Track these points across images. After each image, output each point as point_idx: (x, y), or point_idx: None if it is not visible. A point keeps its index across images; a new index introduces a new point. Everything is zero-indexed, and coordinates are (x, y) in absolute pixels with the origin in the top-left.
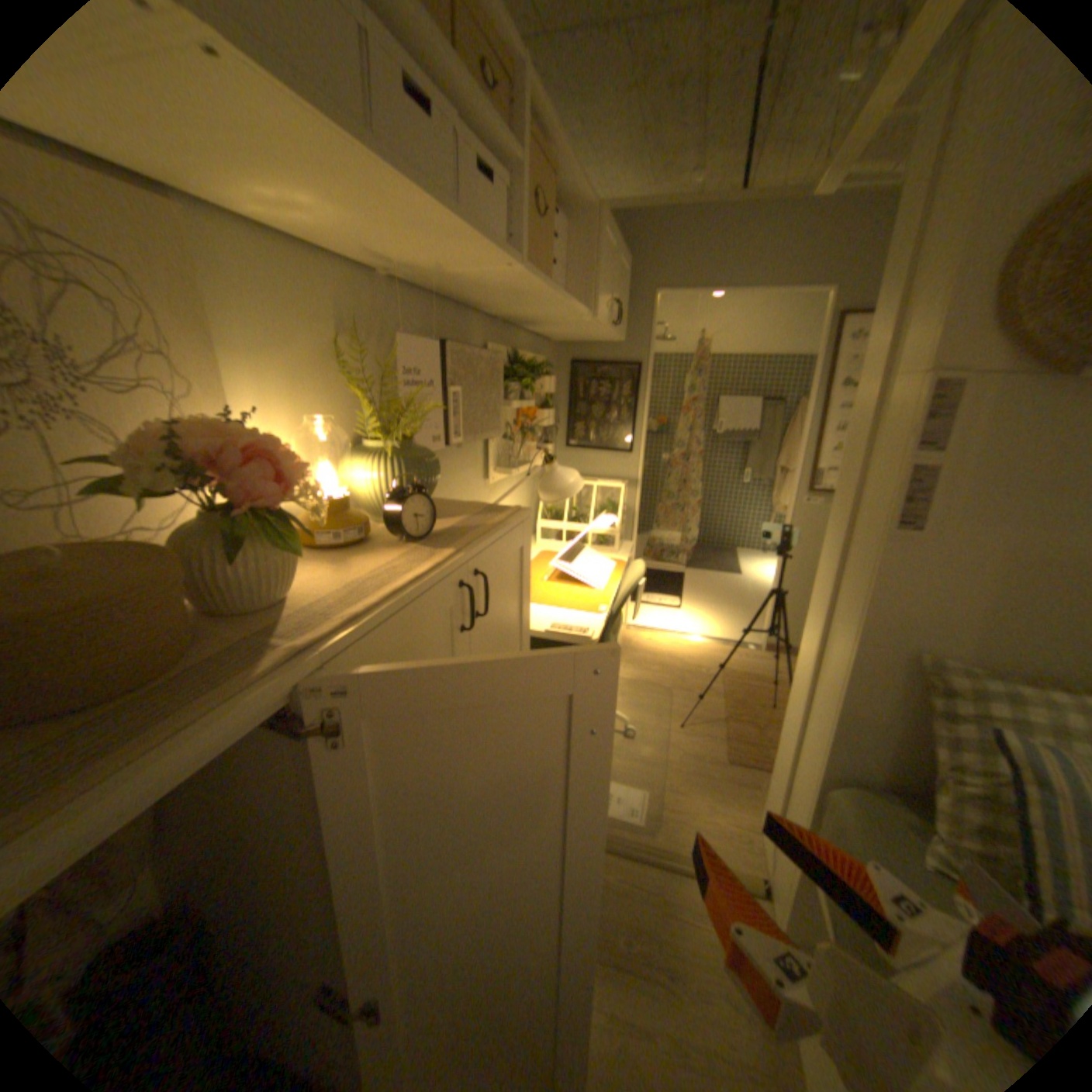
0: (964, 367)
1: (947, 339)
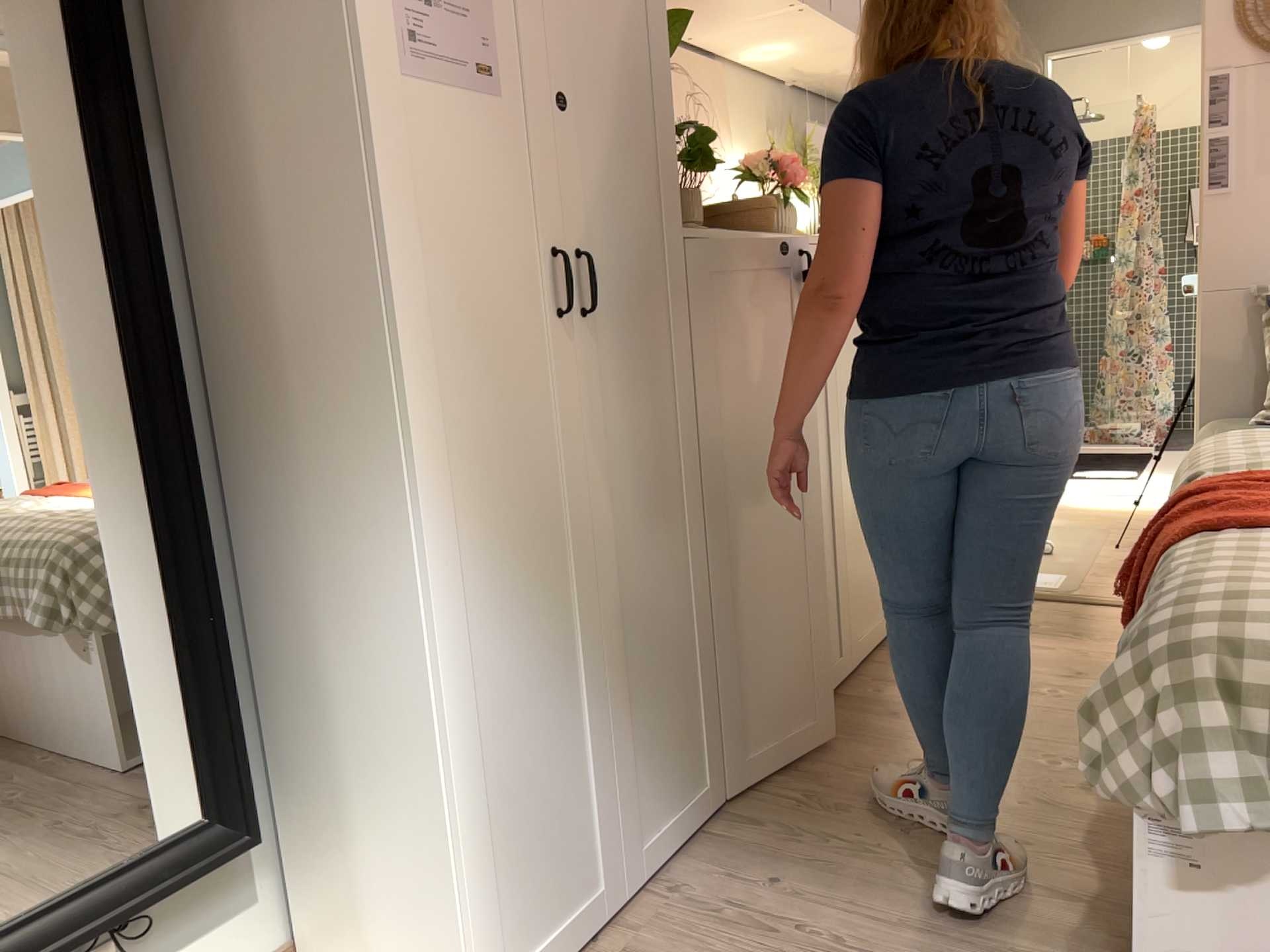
0: (1221, 66)
1: (1205, 50)
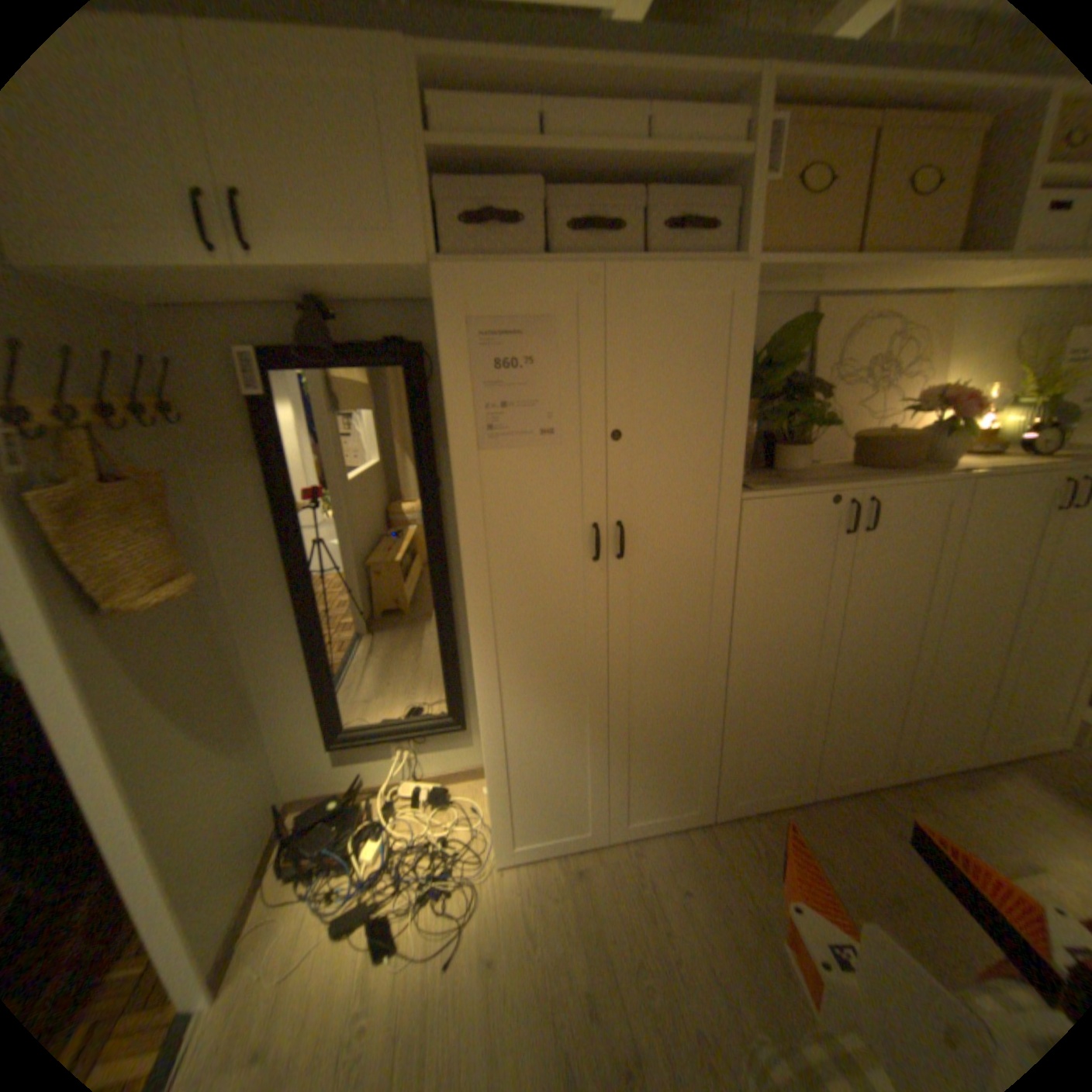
0: None
1: None
